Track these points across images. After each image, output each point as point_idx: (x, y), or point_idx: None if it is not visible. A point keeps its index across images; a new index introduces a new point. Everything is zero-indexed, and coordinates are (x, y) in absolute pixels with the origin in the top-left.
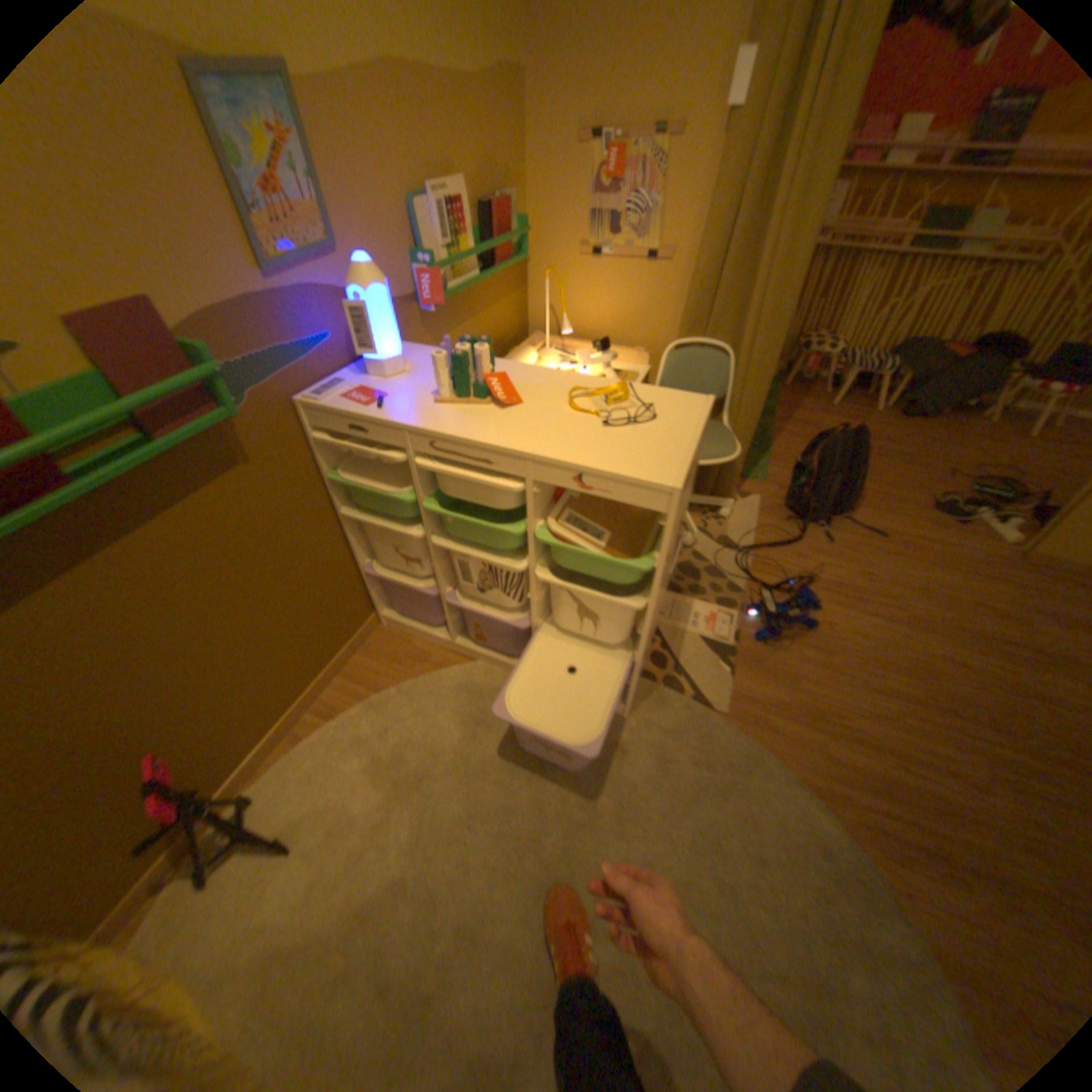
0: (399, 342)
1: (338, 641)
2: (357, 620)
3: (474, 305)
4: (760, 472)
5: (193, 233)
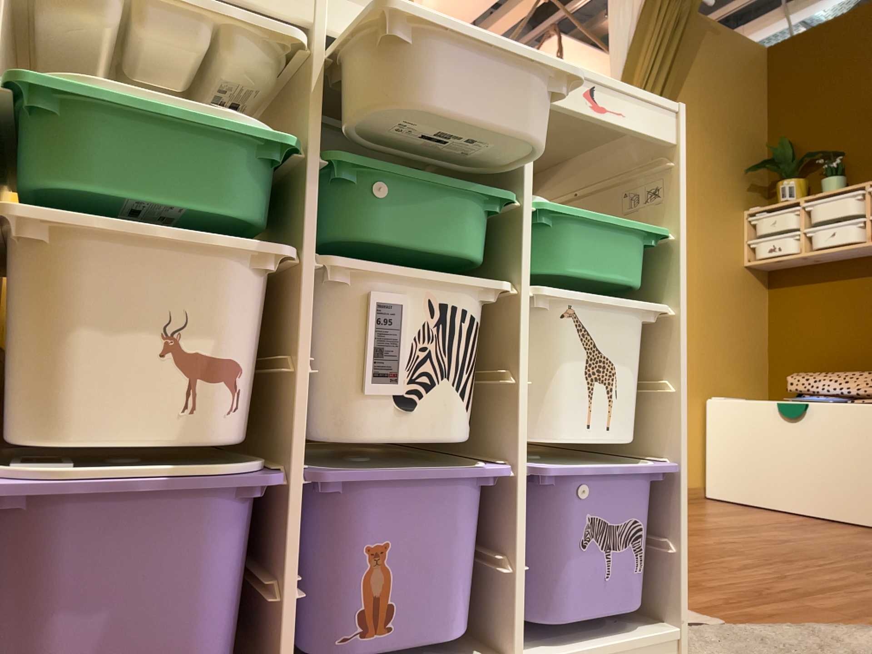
0: None
1: None
2: None
3: None
4: None
5: None
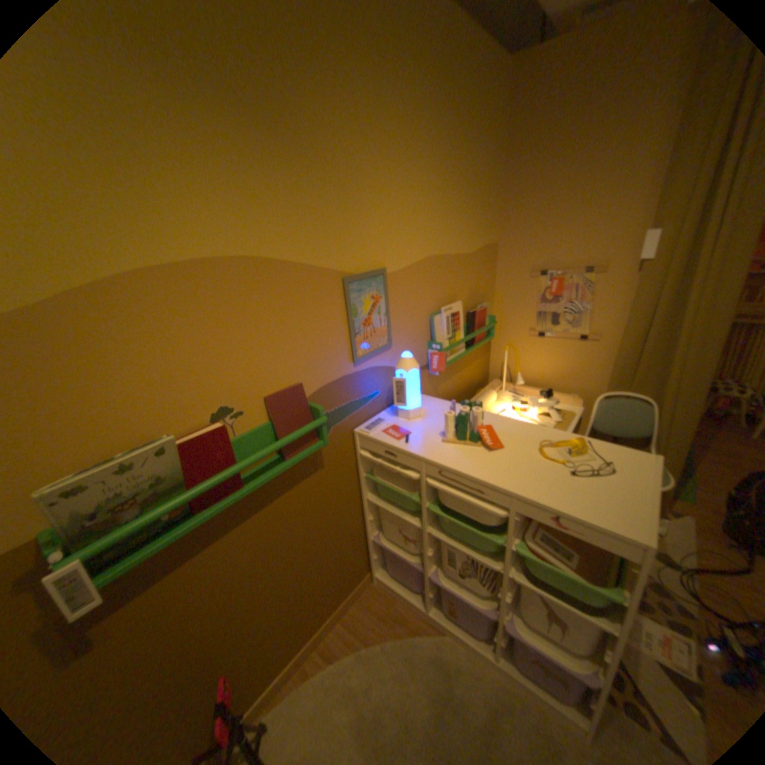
0: (419, 398)
1: (344, 594)
2: (358, 578)
3: (459, 366)
4: (691, 496)
5: (328, 350)
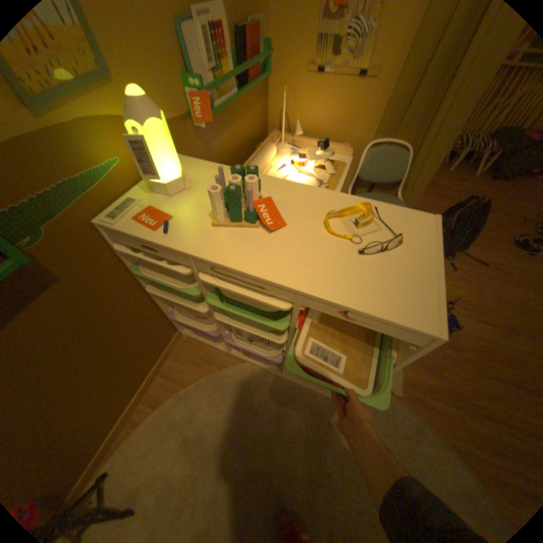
0: (178, 163)
1: (155, 357)
2: (166, 340)
3: (234, 114)
4: None
5: None
